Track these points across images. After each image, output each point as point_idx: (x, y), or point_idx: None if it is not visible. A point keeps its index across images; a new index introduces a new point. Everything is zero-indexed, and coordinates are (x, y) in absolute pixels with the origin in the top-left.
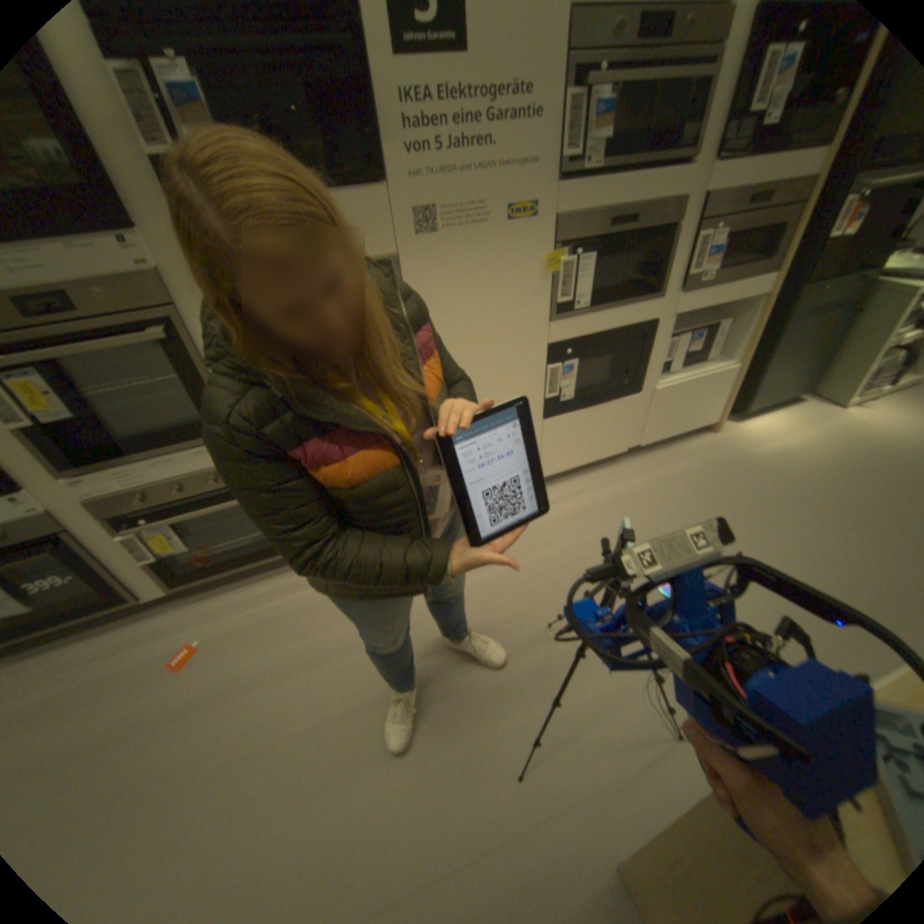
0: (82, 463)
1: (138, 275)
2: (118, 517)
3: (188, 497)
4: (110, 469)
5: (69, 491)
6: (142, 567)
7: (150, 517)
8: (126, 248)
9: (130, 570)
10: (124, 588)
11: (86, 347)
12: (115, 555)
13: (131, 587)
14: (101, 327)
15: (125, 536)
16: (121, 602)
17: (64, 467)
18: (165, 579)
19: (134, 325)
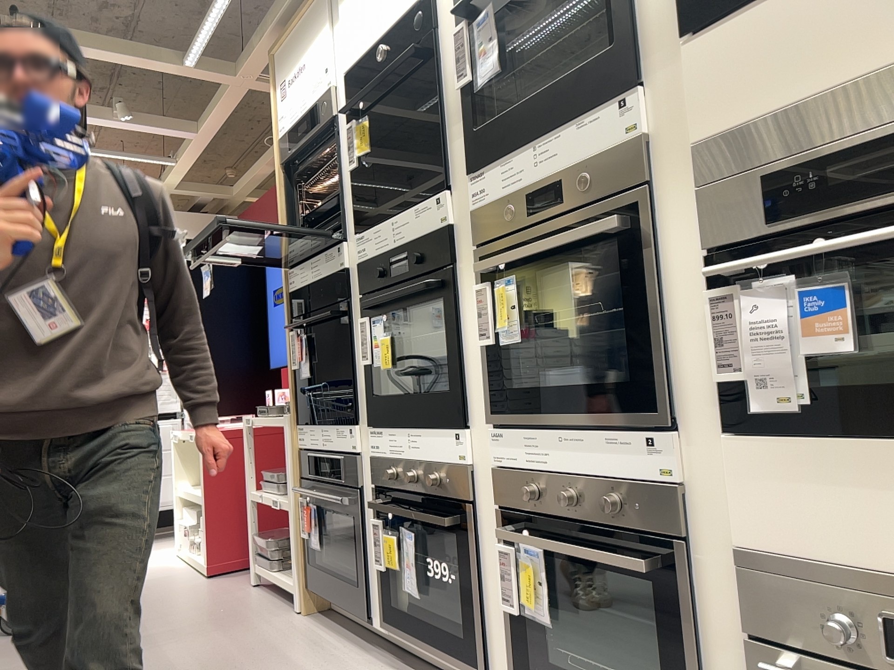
0: (511, 408)
1: (626, 146)
2: (513, 511)
3: (582, 520)
4: (527, 428)
5: (493, 446)
6: (509, 619)
7: (537, 531)
8: (624, 112)
9: (499, 614)
10: (488, 643)
11: (550, 239)
12: (496, 576)
13: (493, 647)
14: (576, 221)
15: (509, 546)
16: (475, 662)
17: (498, 409)
18: (520, 664)
19: (604, 215)
